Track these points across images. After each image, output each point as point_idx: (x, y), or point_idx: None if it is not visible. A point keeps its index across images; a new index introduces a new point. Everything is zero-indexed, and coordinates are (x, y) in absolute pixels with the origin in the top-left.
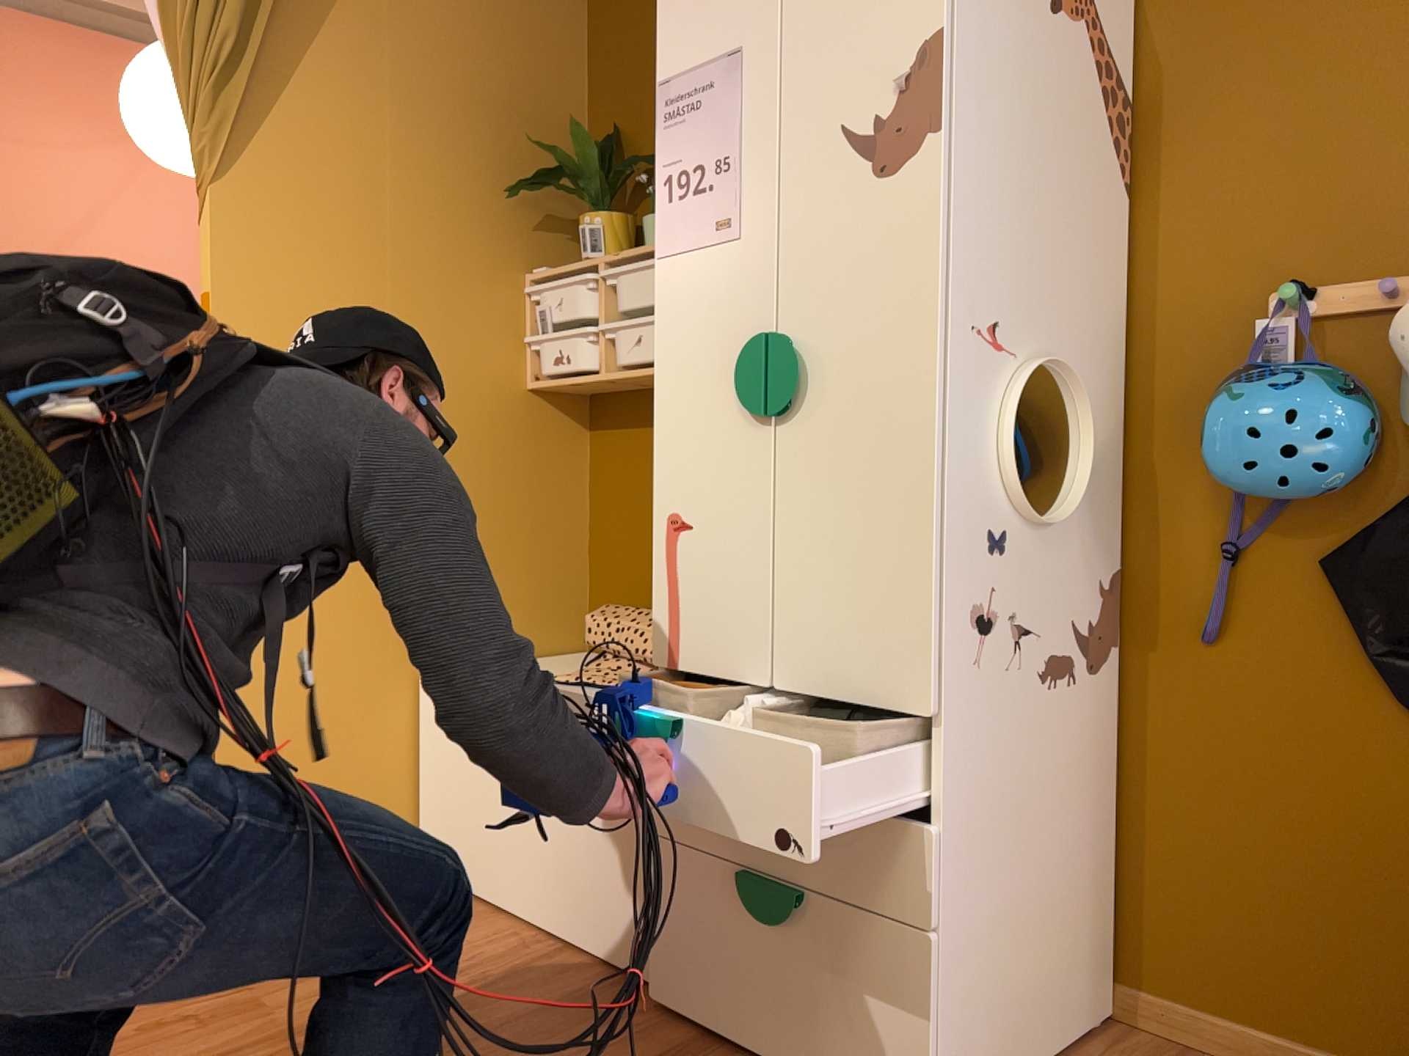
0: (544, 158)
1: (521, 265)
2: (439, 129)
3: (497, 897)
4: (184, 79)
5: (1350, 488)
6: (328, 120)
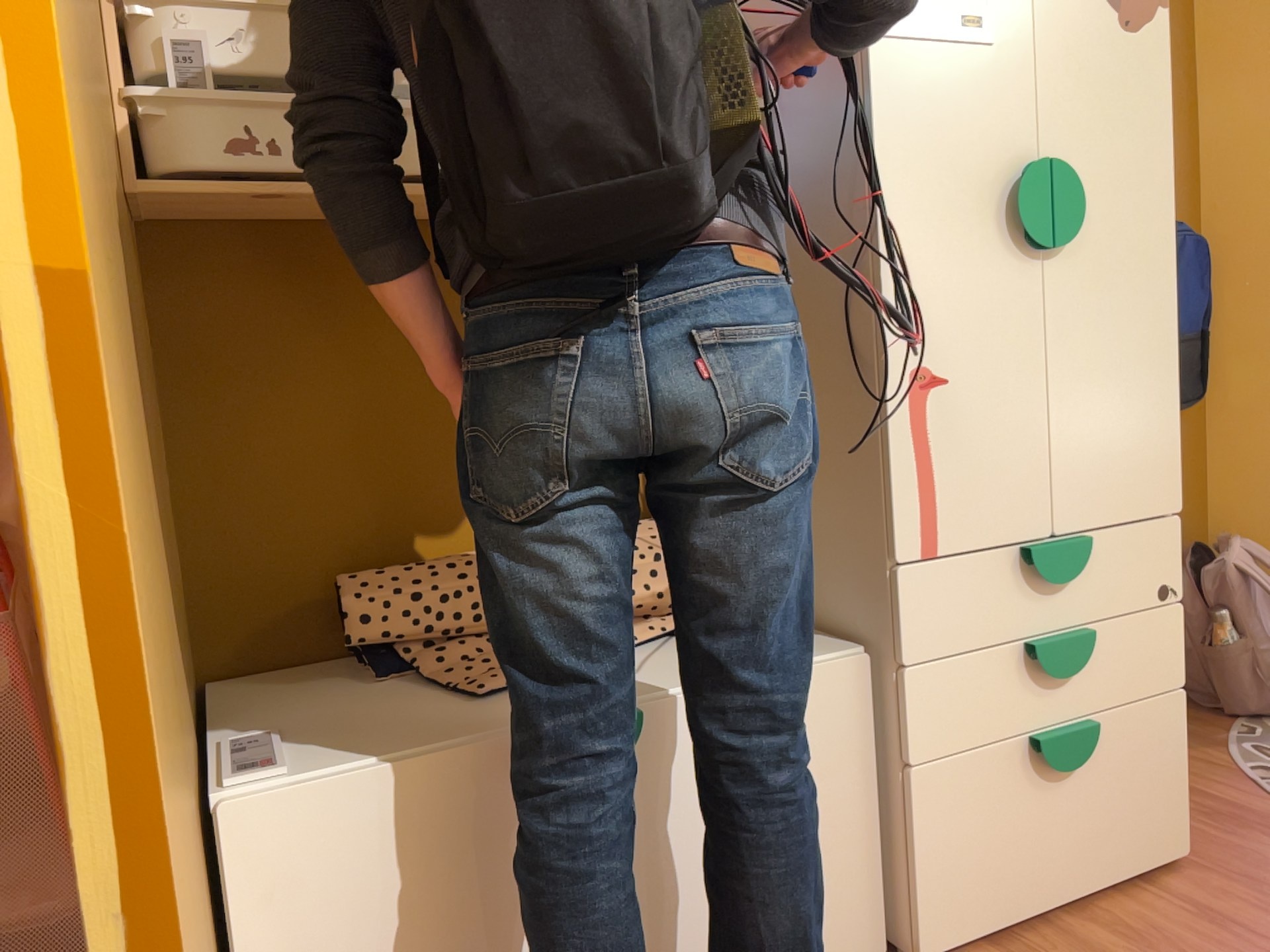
0: None
1: None
2: None
3: None
4: None
5: None
6: None
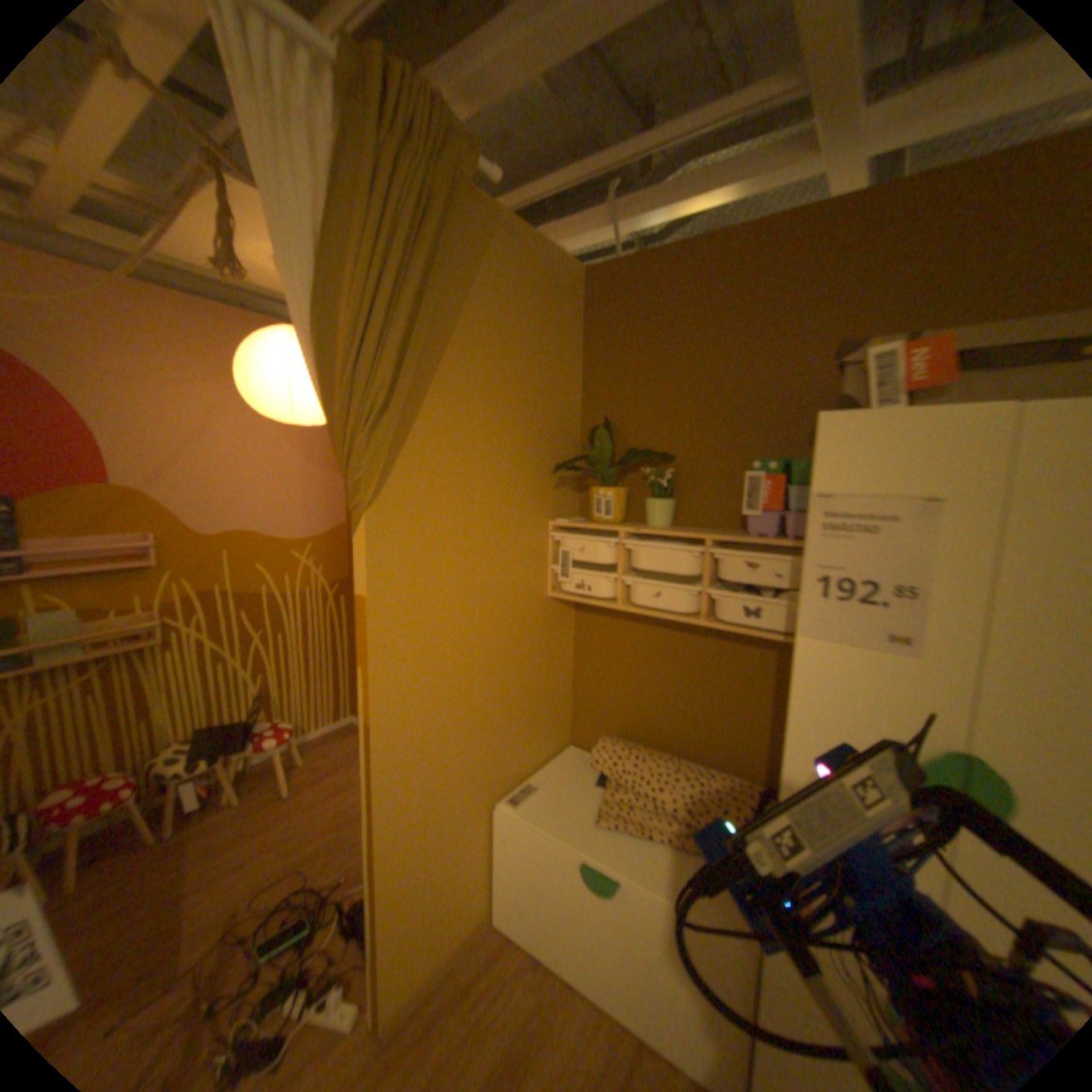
0: (560, 438)
1: (548, 515)
2: (508, 430)
3: (574, 978)
4: (336, 416)
5: None
6: (444, 438)
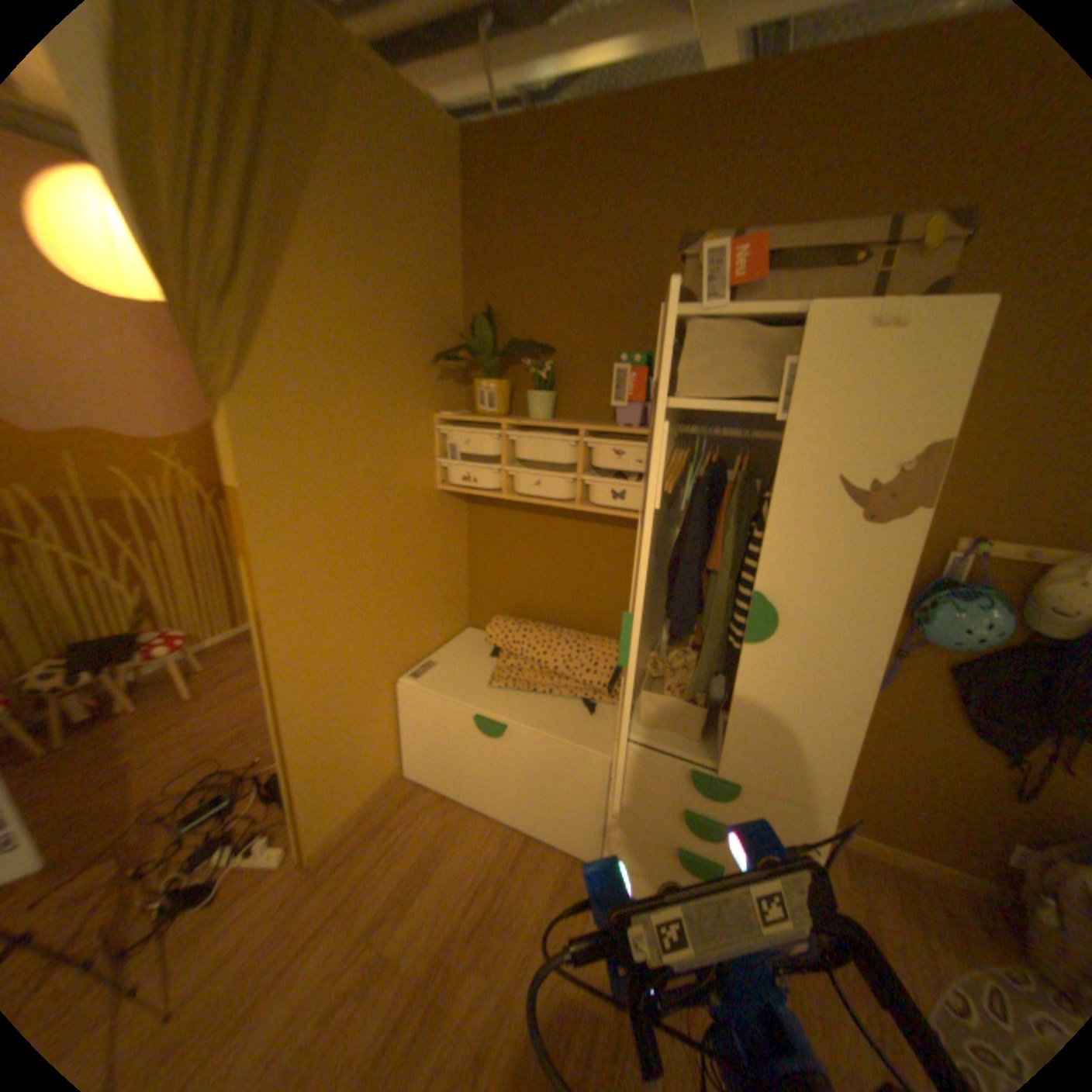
0: (442, 327)
1: (434, 409)
2: (382, 315)
3: (473, 803)
4: (174, 289)
5: (991, 647)
6: (308, 321)
